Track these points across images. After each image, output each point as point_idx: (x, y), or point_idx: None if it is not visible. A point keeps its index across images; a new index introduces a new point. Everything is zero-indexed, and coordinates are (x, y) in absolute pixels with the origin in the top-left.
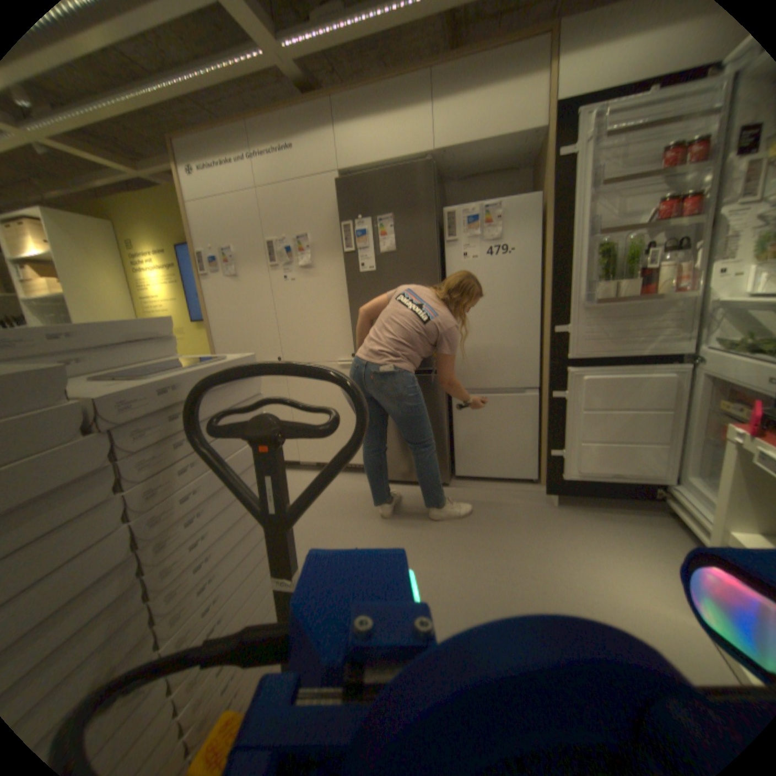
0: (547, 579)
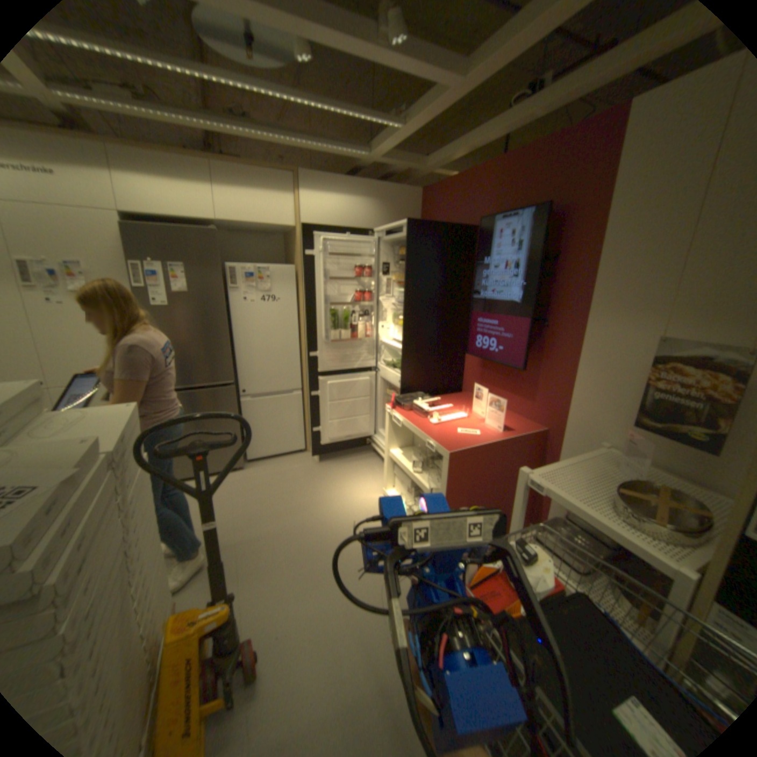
0: (319, 504)
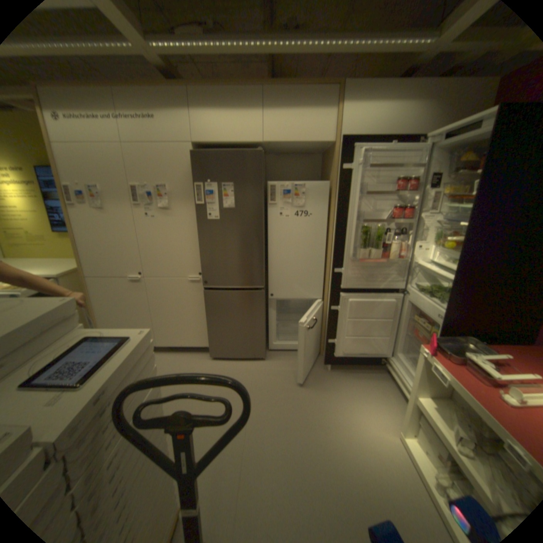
0: (326, 425)
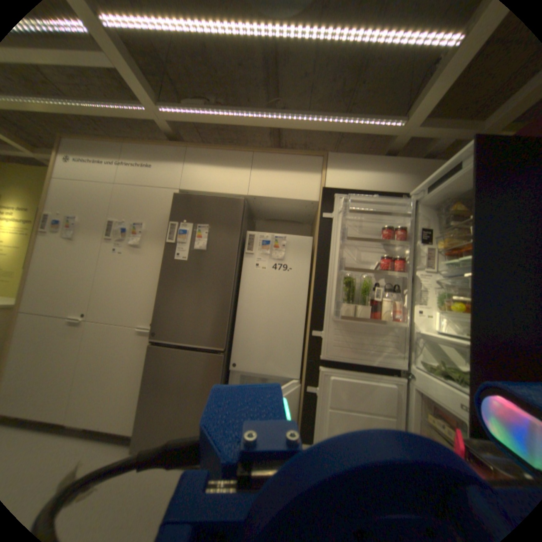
0: None
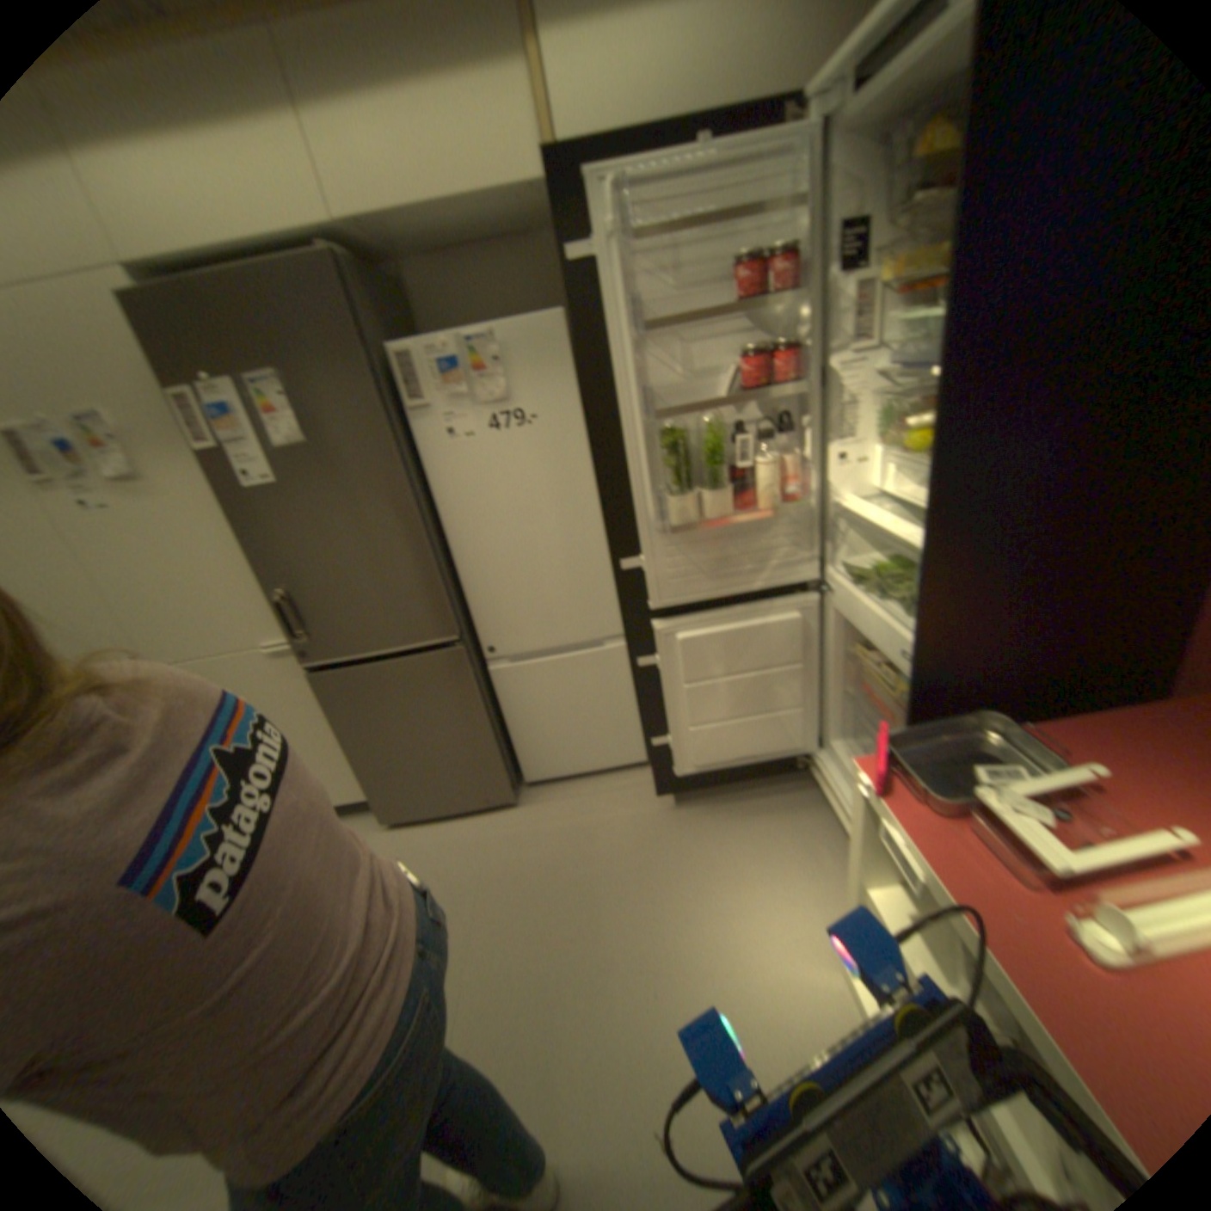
0: (657, 966)
